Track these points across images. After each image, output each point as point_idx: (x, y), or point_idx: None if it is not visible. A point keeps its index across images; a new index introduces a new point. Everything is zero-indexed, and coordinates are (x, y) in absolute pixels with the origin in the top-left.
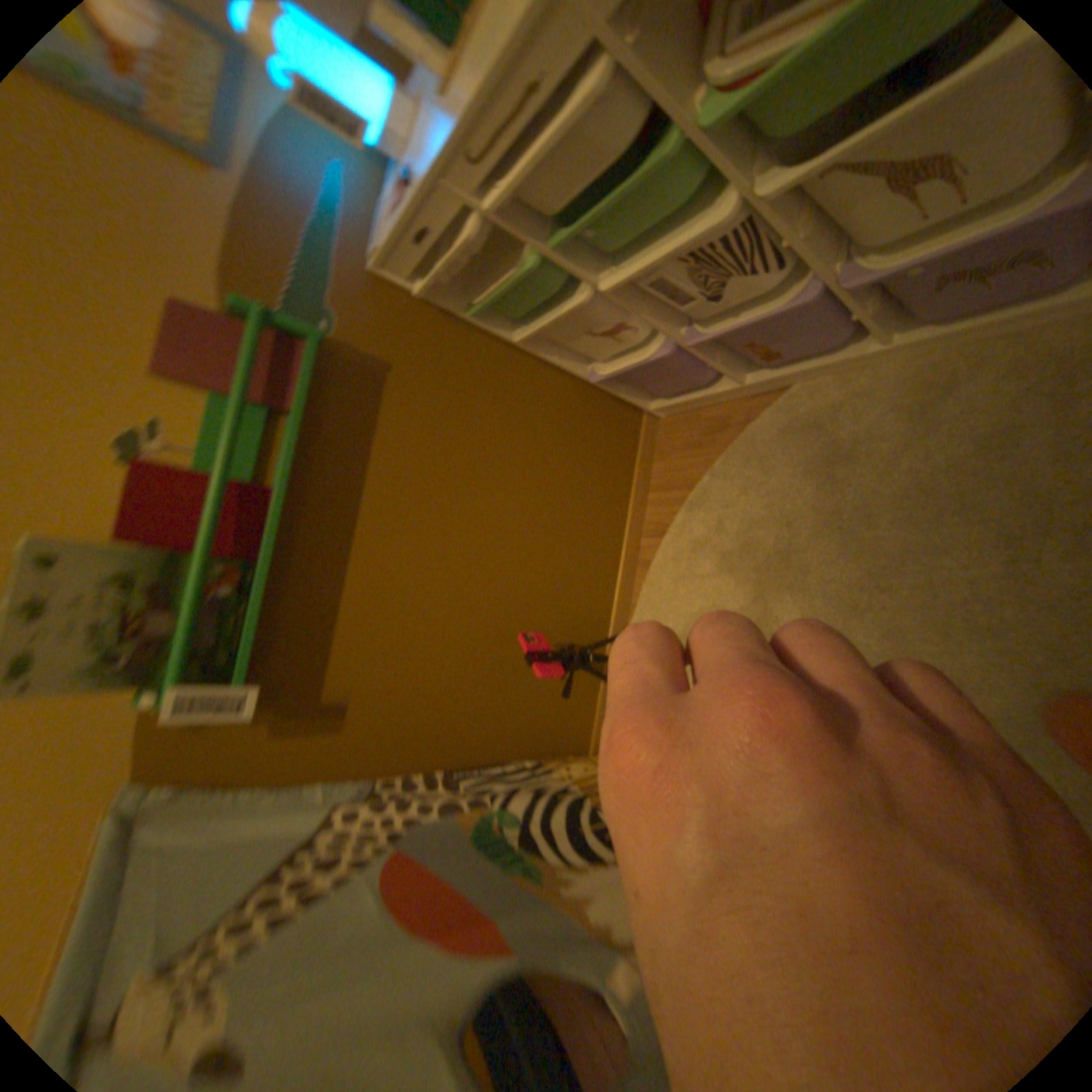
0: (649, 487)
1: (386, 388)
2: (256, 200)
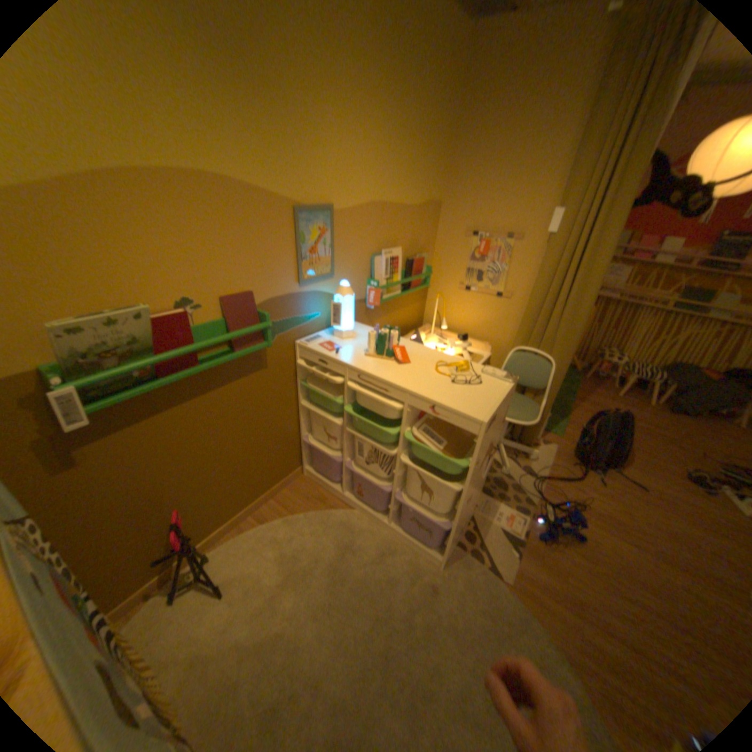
0: (274, 497)
1: (257, 372)
2: (296, 298)
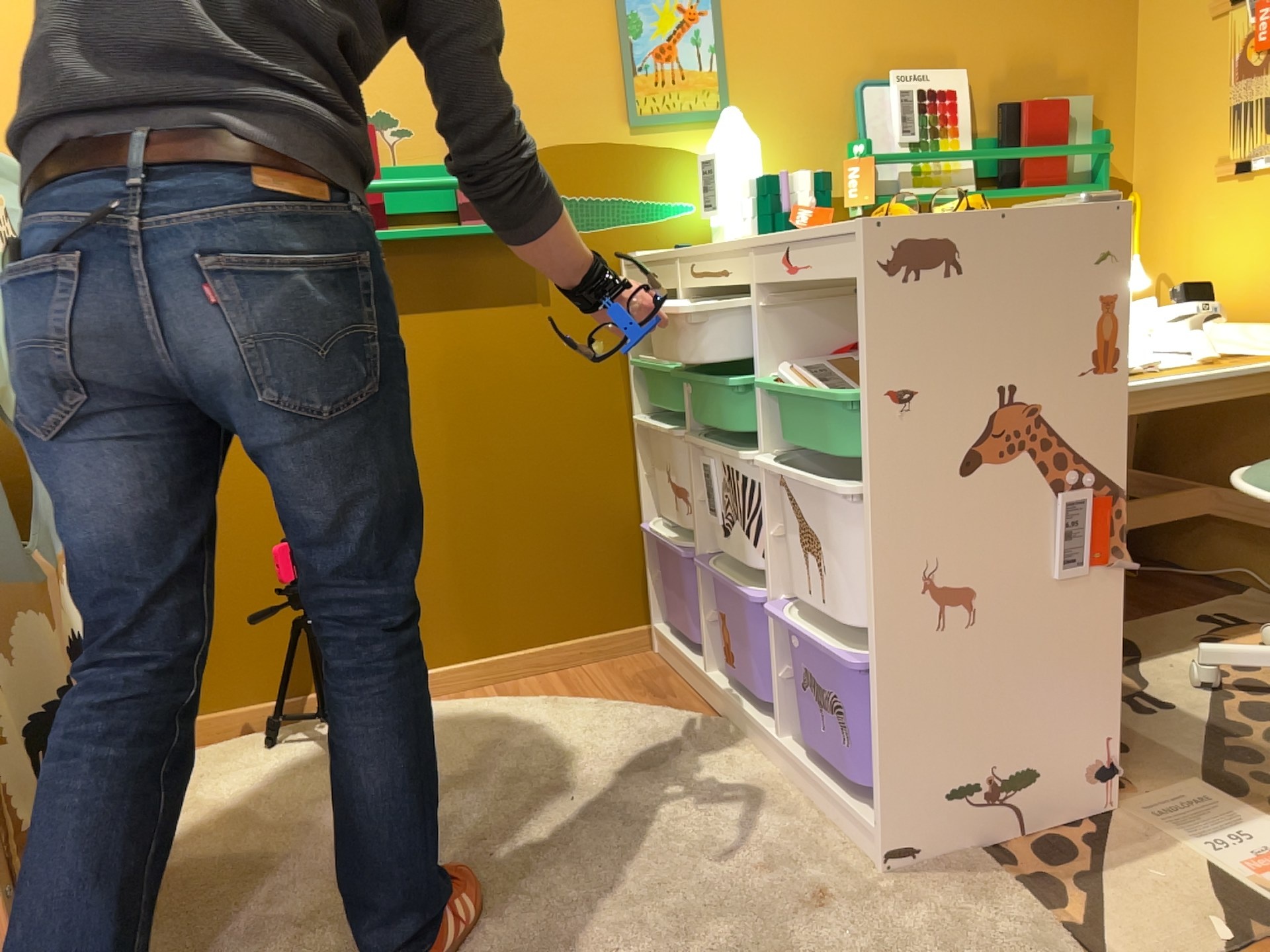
0: (560, 665)
1: (523, 302)
2: (622, 154)
